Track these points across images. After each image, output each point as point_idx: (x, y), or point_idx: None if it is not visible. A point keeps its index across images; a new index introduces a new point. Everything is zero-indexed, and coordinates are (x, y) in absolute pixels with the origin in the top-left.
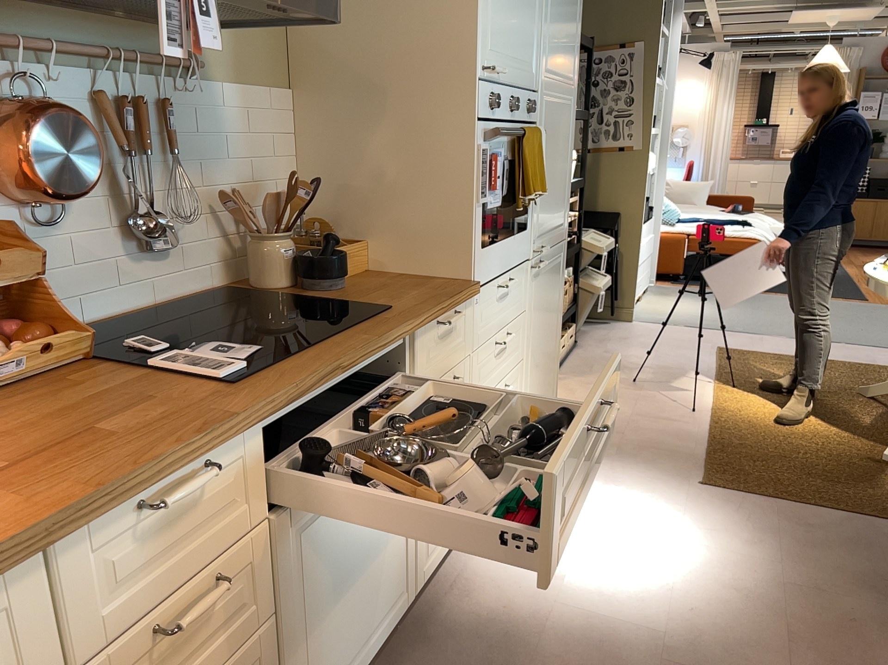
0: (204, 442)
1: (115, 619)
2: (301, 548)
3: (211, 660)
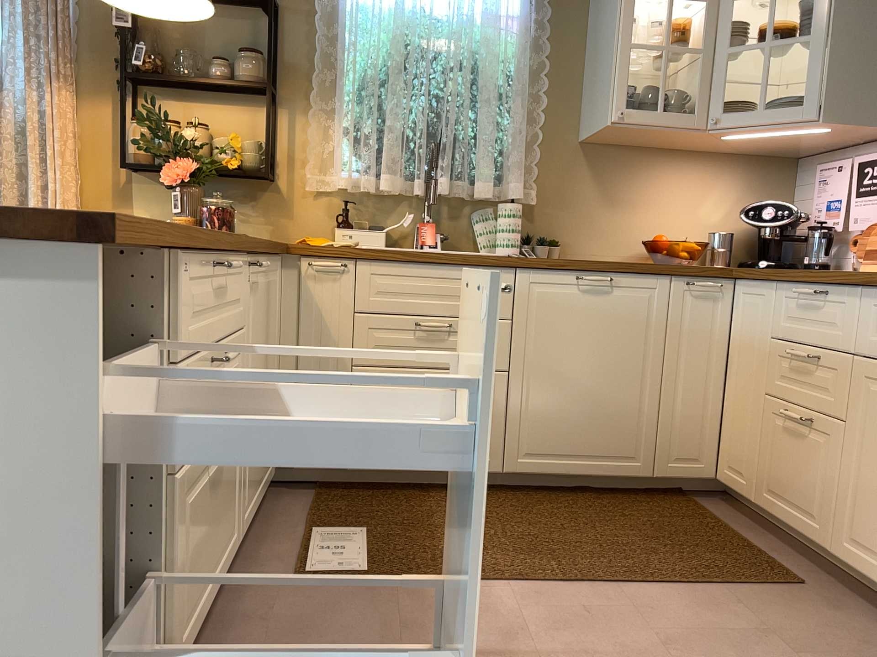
0: (817, 276)
1: (784, 331)
2: (871, 404)
3: (808, 400)
